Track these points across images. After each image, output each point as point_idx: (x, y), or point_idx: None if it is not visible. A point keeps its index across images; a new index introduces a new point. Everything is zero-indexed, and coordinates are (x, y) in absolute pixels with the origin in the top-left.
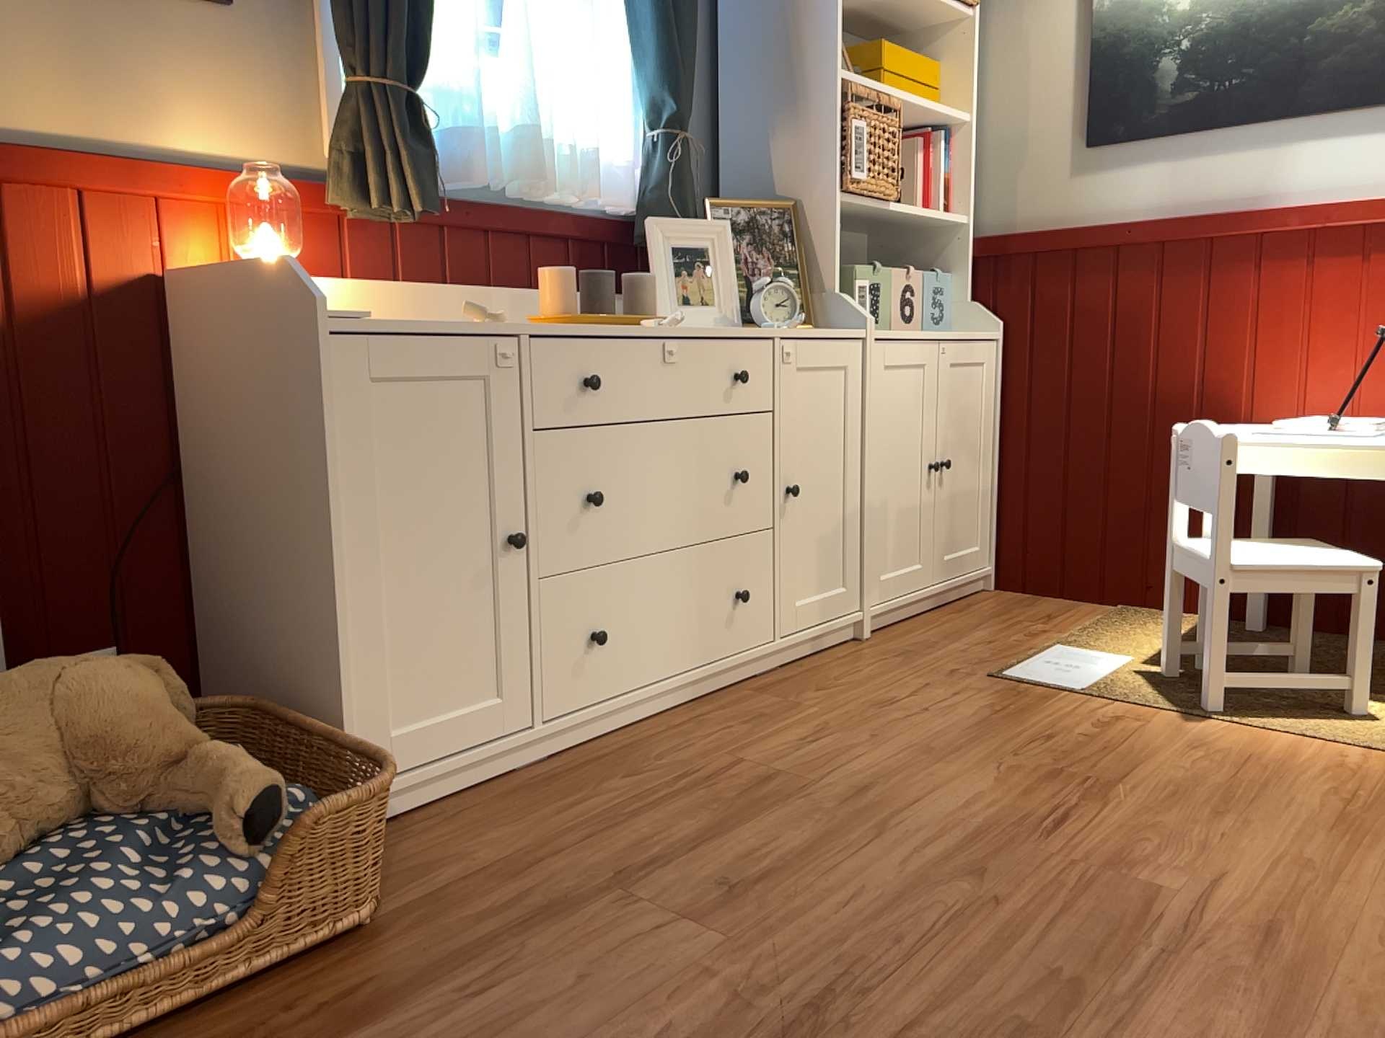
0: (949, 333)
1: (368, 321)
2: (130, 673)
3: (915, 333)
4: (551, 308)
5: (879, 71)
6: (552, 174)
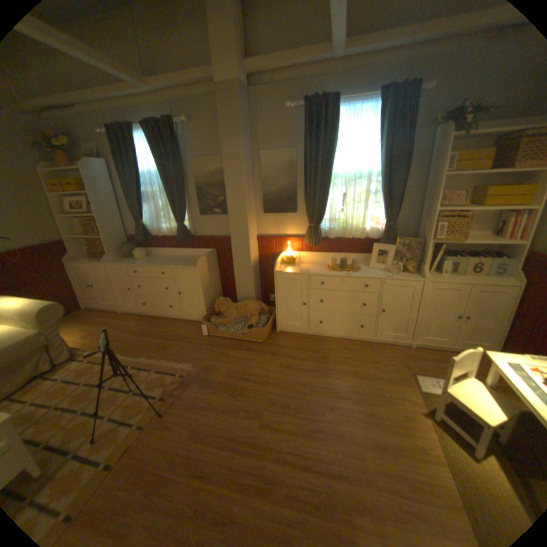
0: (486, 282)
1: (285, 270)
2: (254, 305)
3: (469, 279)
4: (330, 266)
5: (485, 196)
6: (357, 232)
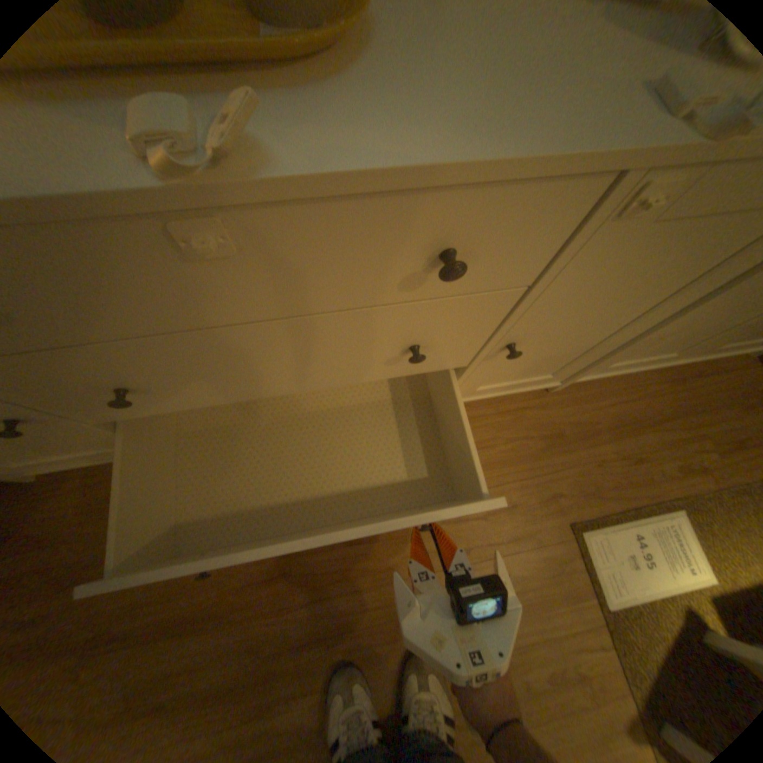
0: None
1: None
2: None
3: None
4: None
5: None
6: None
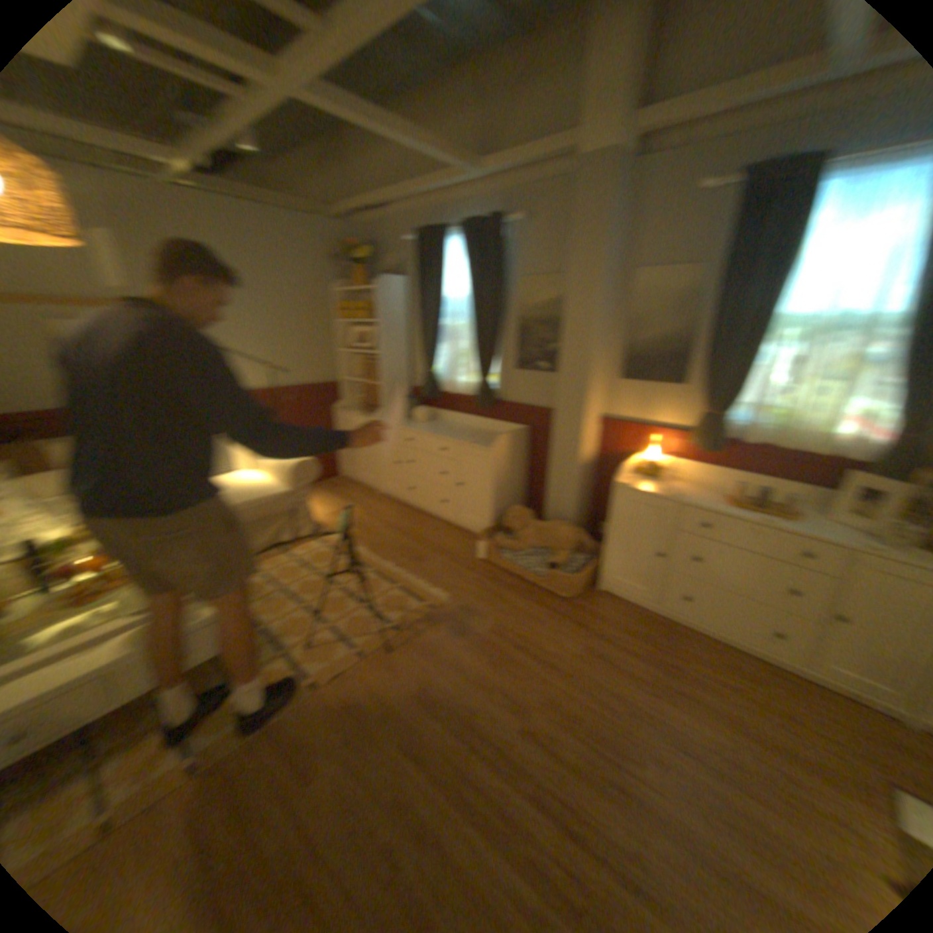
0: None
1: (635, 485)
2: (568, 532)
3: None
4: (731, 496)
5: None
6: (815, 440)
